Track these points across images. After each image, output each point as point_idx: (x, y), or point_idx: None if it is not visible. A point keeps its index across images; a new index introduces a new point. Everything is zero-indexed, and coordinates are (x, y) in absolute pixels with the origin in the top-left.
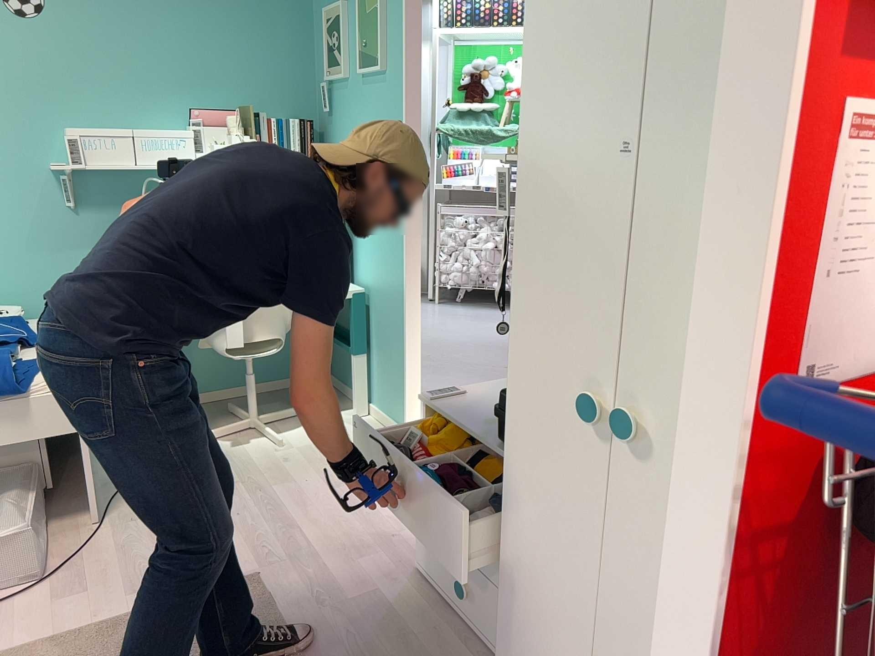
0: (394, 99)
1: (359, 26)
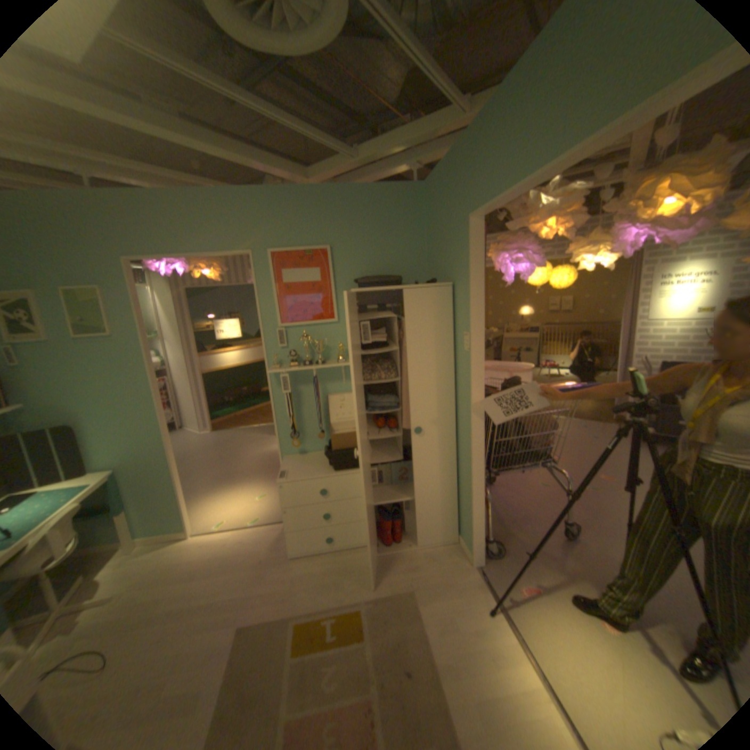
0: (128, 351)
1: (68, 308)
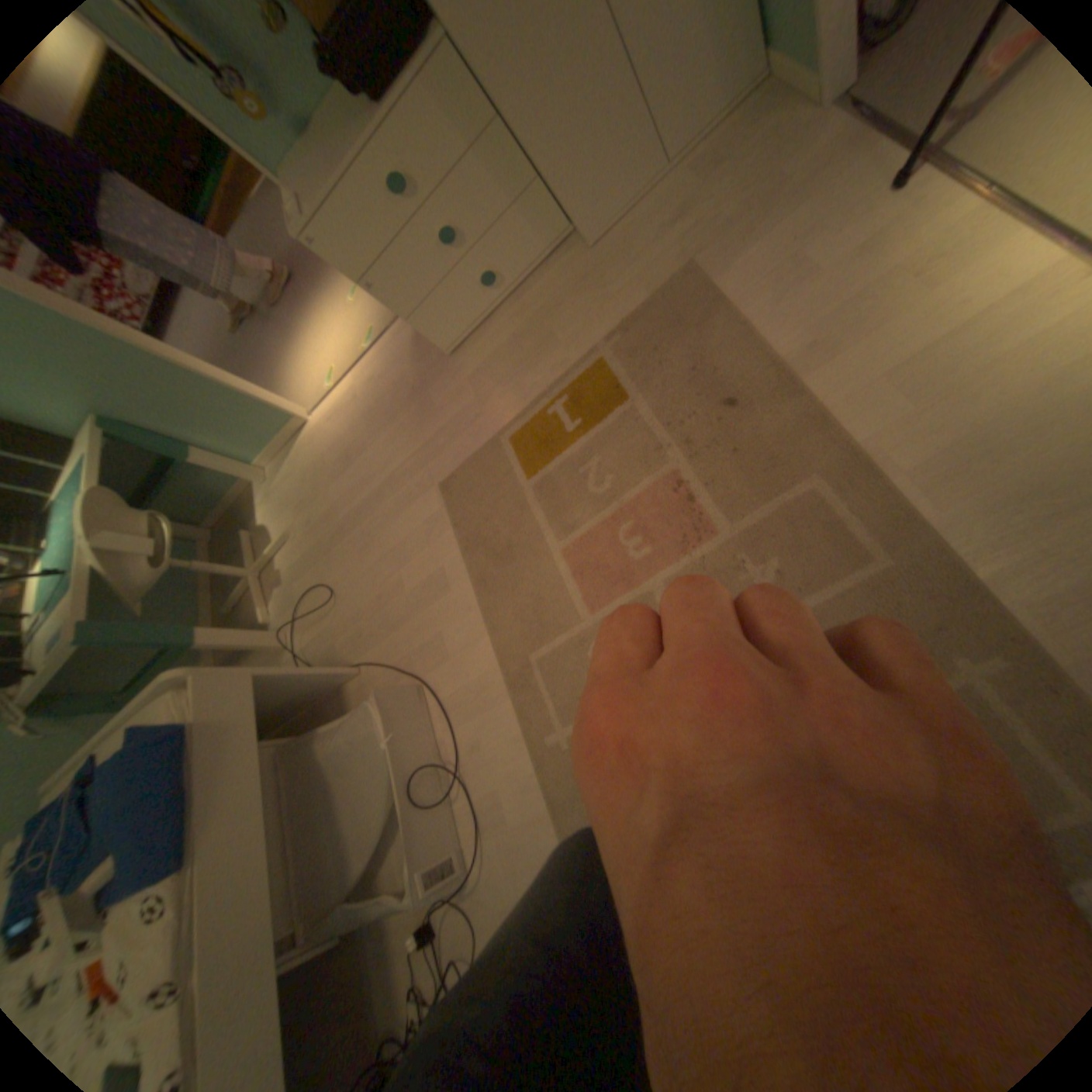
0: None
1: None
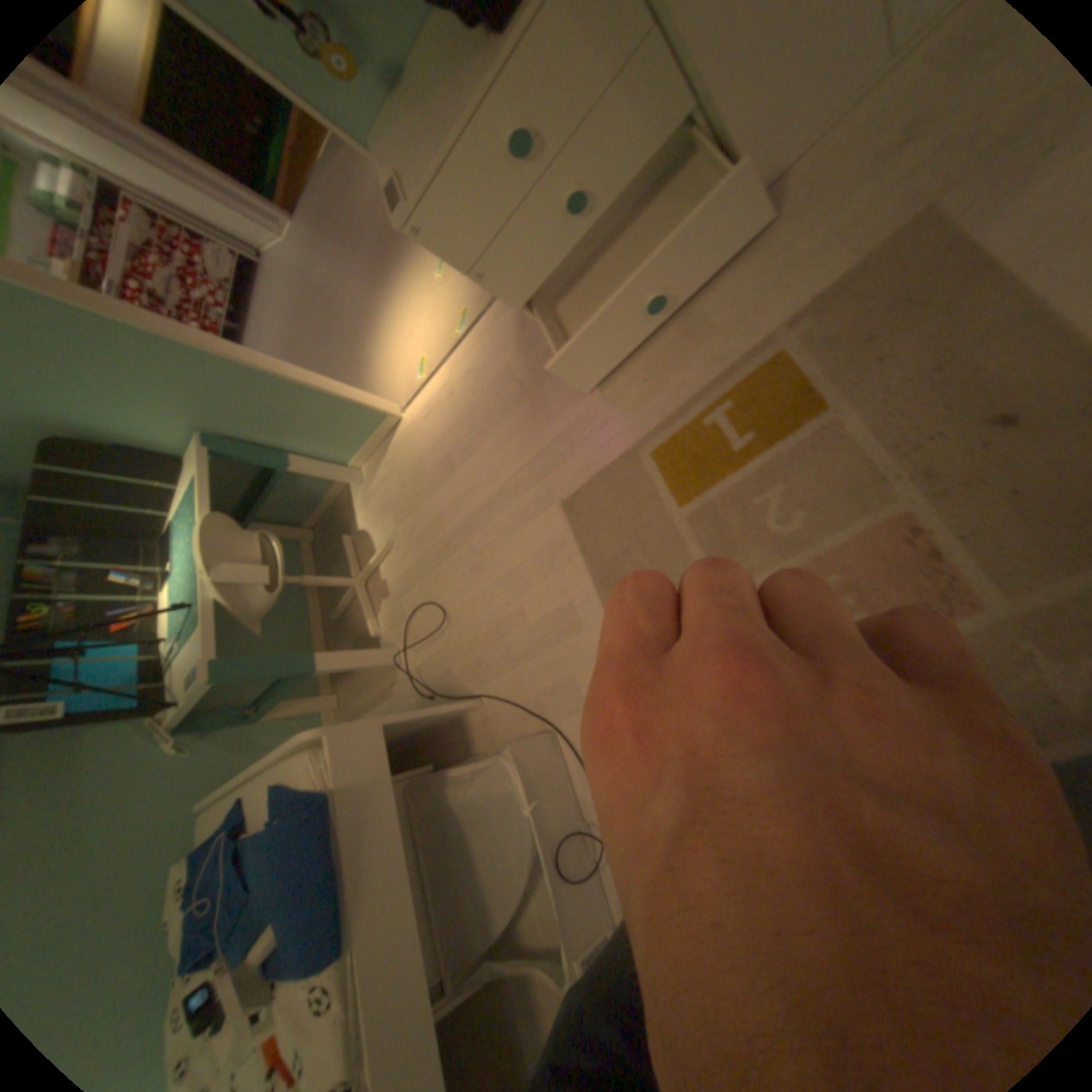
0: None
1: None
